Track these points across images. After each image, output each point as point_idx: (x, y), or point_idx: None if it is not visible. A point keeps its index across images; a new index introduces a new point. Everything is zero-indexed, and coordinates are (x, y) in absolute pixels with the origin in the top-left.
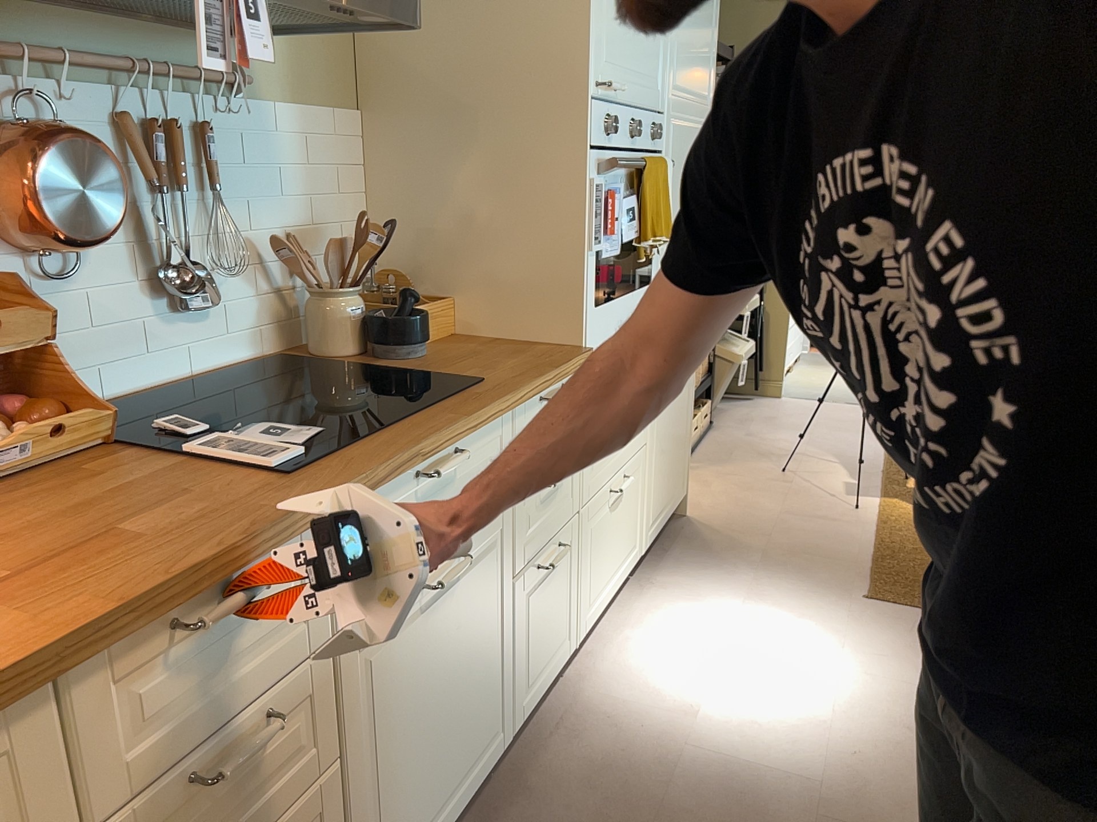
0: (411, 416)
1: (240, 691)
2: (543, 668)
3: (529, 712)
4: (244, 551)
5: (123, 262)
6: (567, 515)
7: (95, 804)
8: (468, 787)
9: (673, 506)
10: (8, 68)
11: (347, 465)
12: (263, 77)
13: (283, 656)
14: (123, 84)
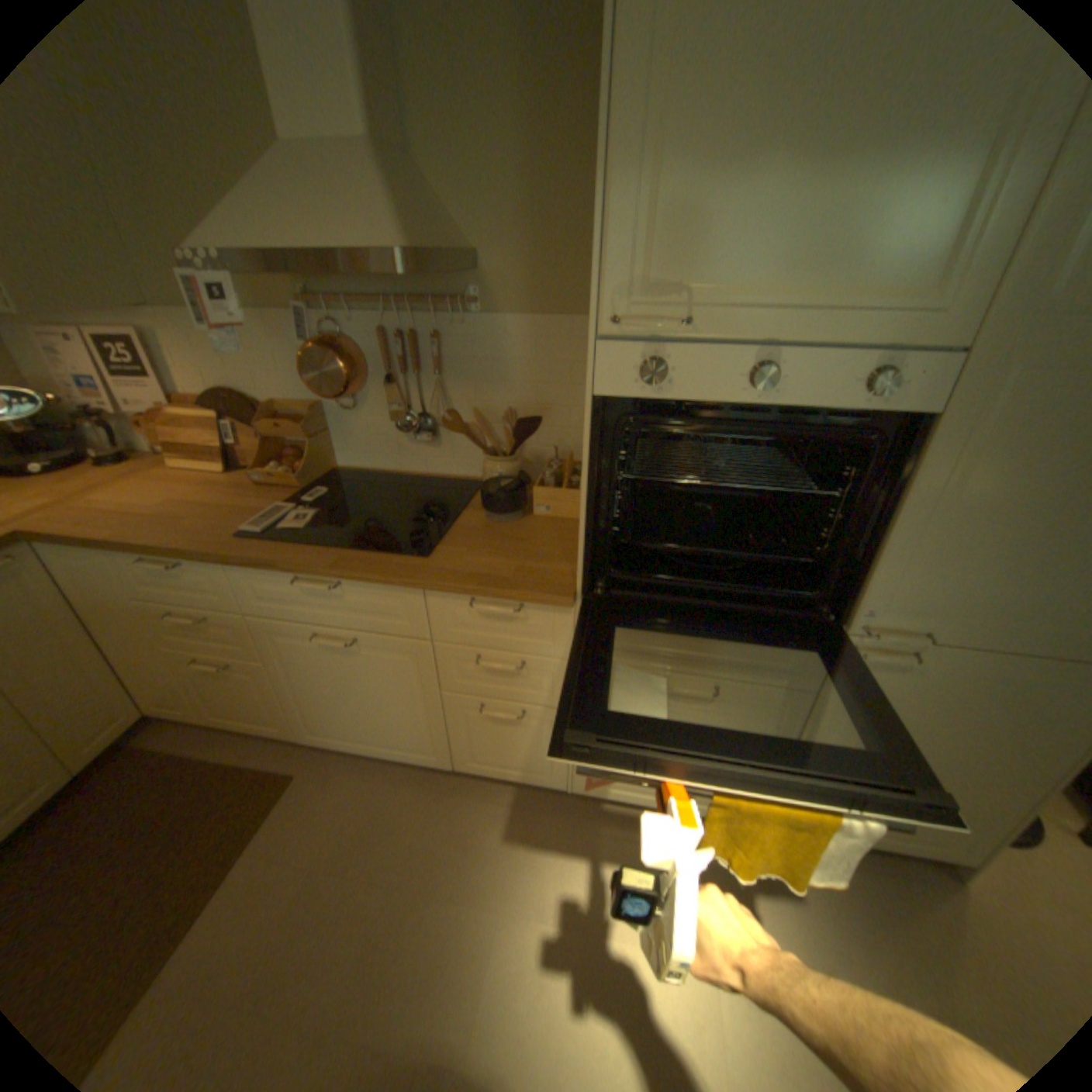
0: (336, 549)
1: (190, 601)
2: (505, 769)
3: (481, 776)
4: (159, 552)
5: (386, 407)
6: (540, 700)
7: (133, 594)
8: (396, 757)
9: (899, 849)
10: (327, 306)
11: (245, 549)
12: (497, 294)
13: (213, 604)
14: (387, 308)
